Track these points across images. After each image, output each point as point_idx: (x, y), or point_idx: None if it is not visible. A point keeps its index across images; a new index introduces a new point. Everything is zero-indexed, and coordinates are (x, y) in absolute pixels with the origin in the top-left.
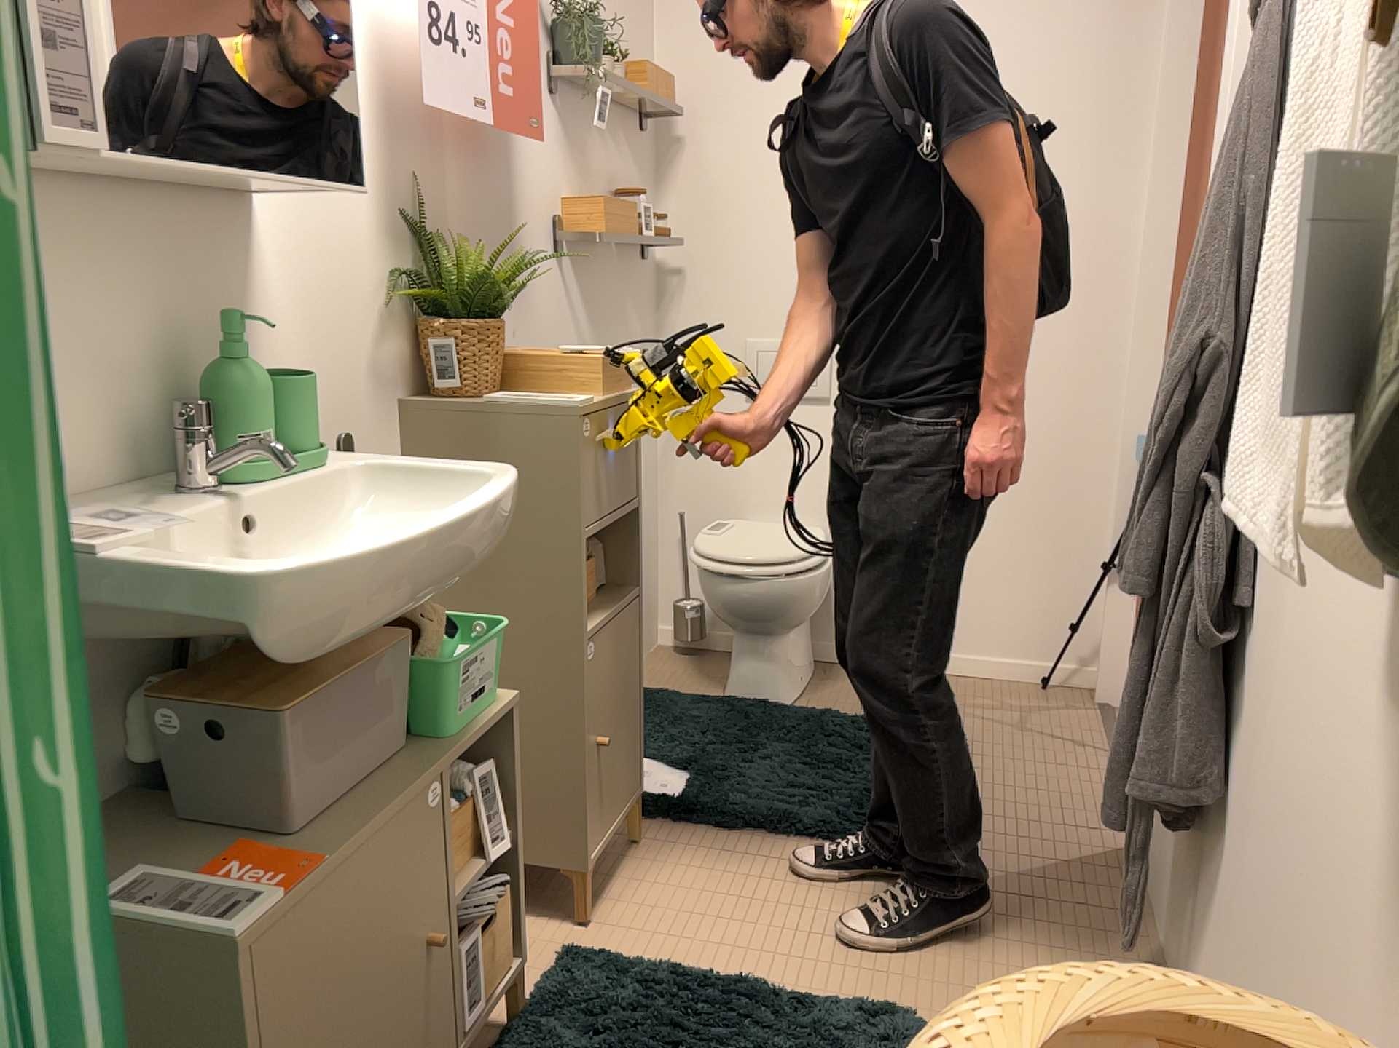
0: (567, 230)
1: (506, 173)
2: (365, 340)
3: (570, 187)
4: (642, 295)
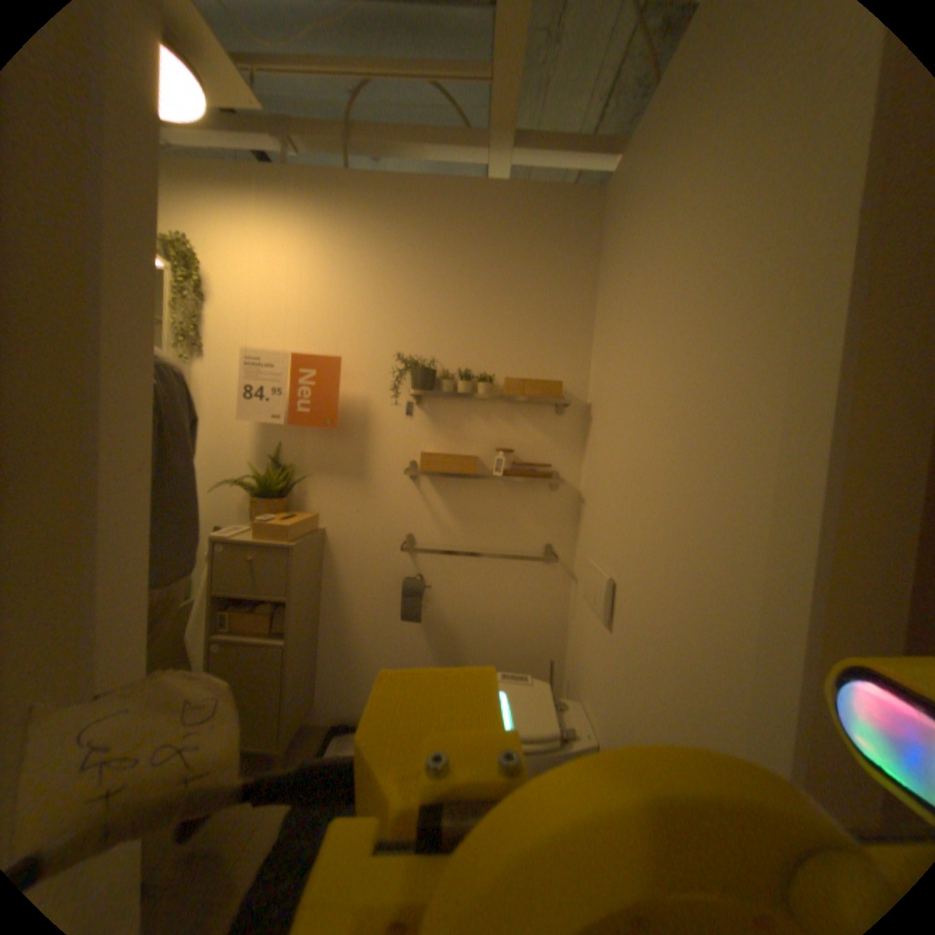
0: (424, 464)
1: (358, 438)
2: (236, 496)
3: (432, 443)
4: (548, 508)
